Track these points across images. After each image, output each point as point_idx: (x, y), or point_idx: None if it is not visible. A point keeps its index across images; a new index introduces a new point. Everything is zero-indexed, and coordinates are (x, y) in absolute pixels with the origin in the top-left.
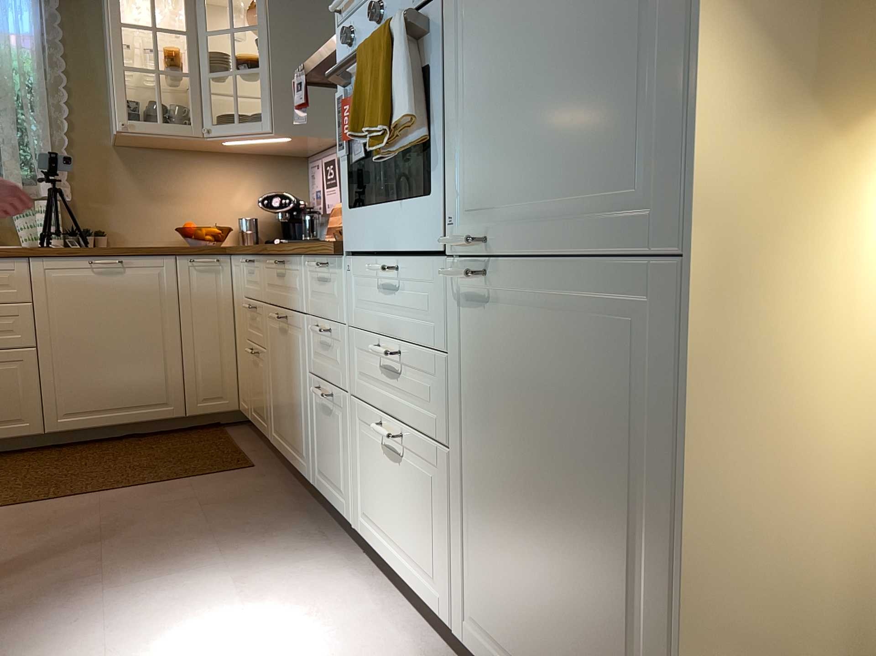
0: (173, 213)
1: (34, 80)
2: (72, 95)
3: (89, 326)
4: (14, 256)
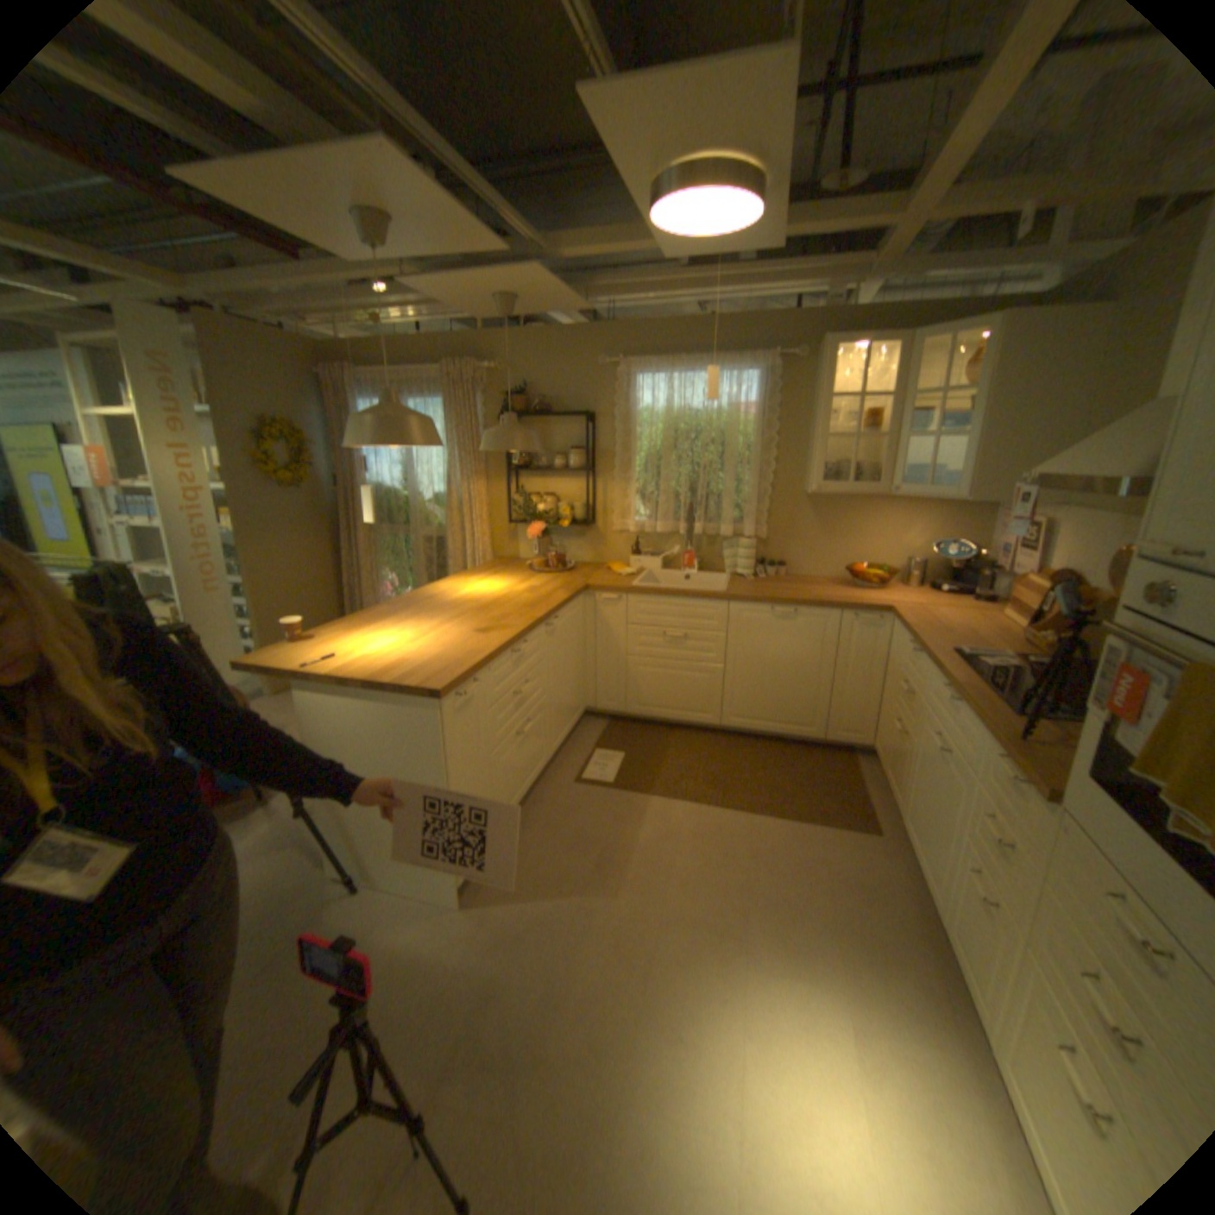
0: (845, 549)
1: (752, 441)
2: (778, 449)
3: (762, 657)
4: (719, 600)
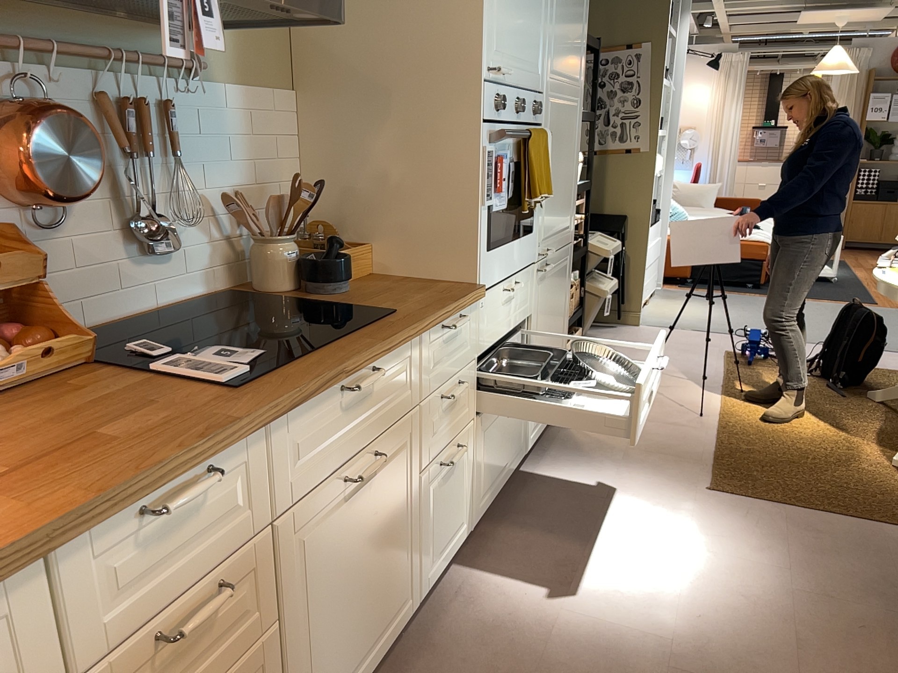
0: None
1: None
2: None
3: None
4: None
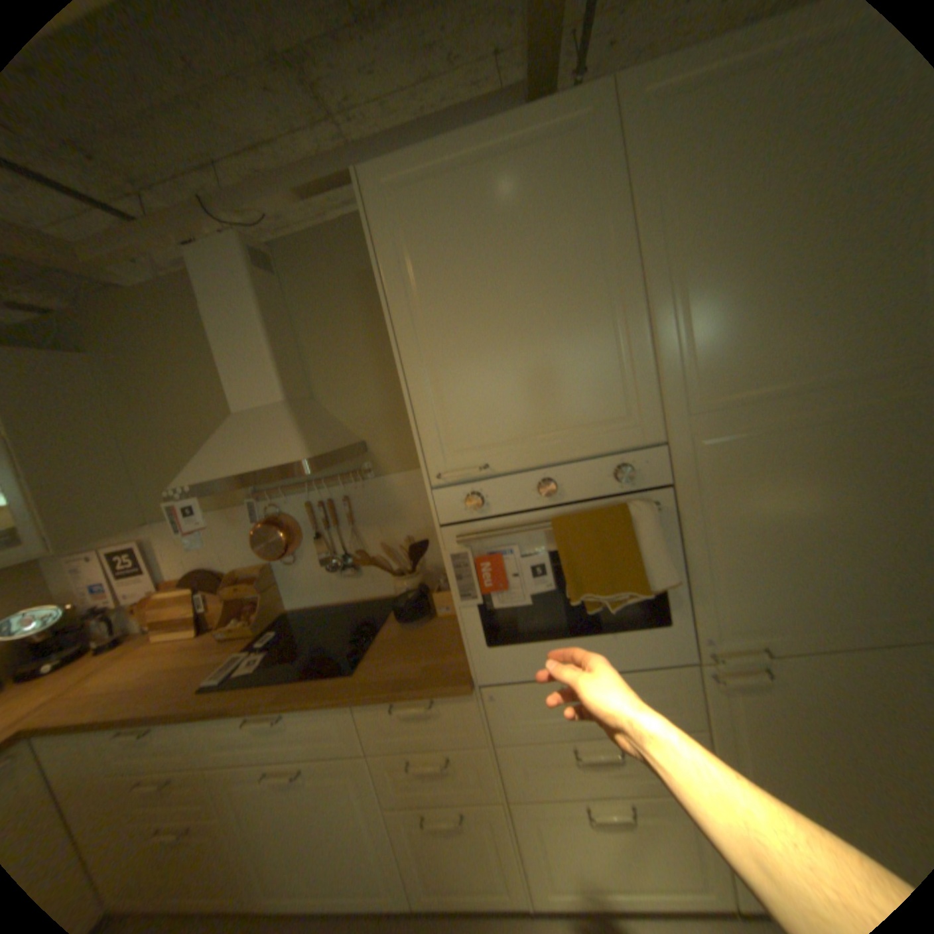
0: None
1: None
2: None
3: None
4: None
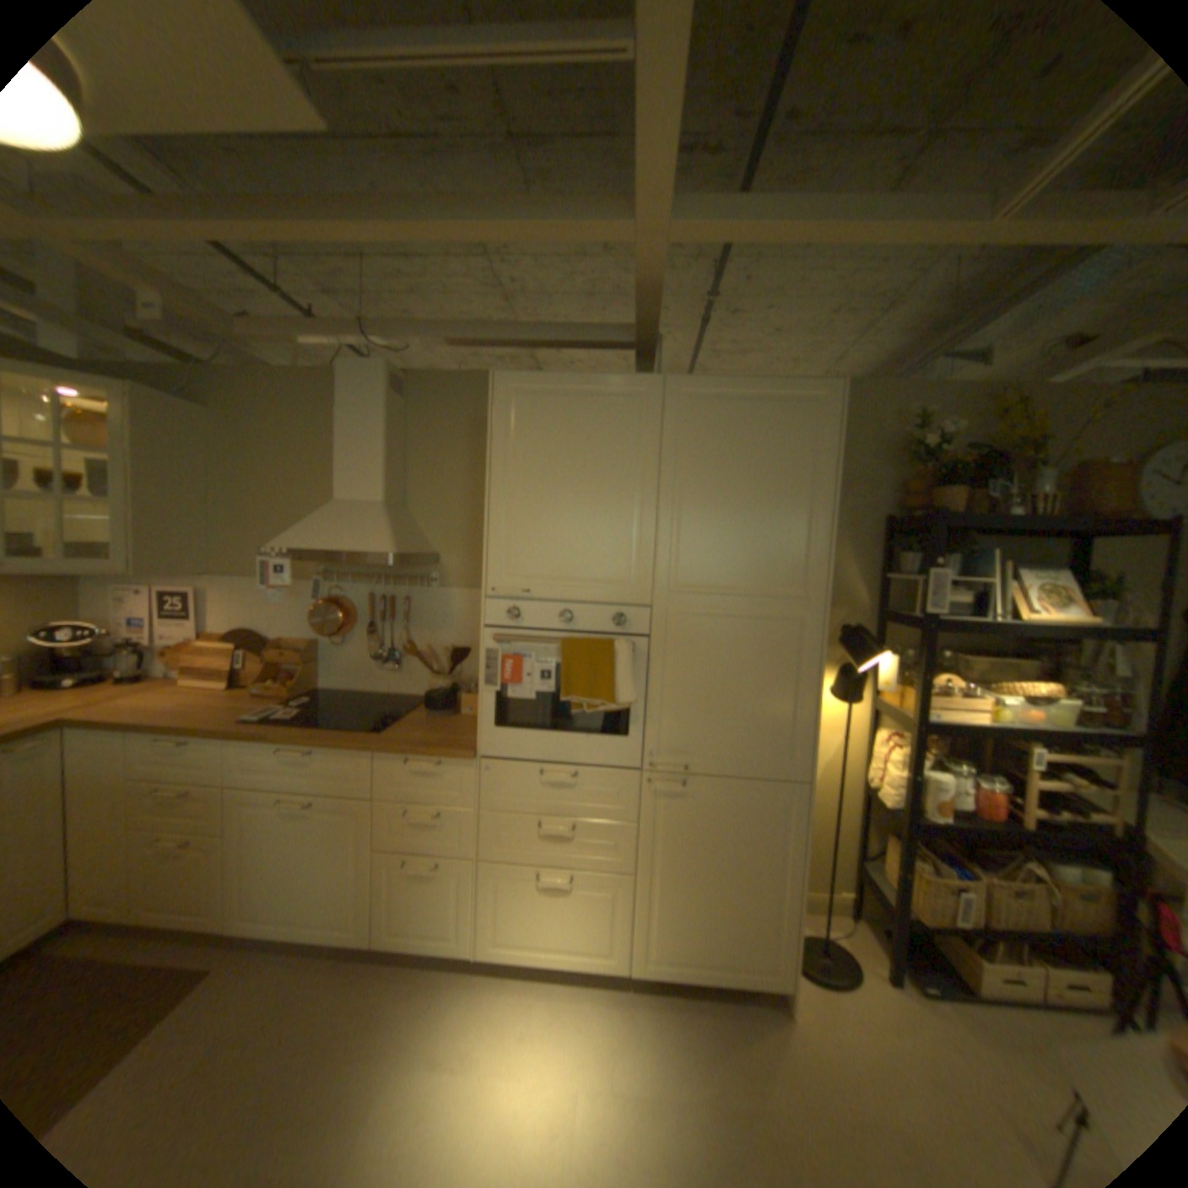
0: None
1: None
2: None
3: None
4: None
